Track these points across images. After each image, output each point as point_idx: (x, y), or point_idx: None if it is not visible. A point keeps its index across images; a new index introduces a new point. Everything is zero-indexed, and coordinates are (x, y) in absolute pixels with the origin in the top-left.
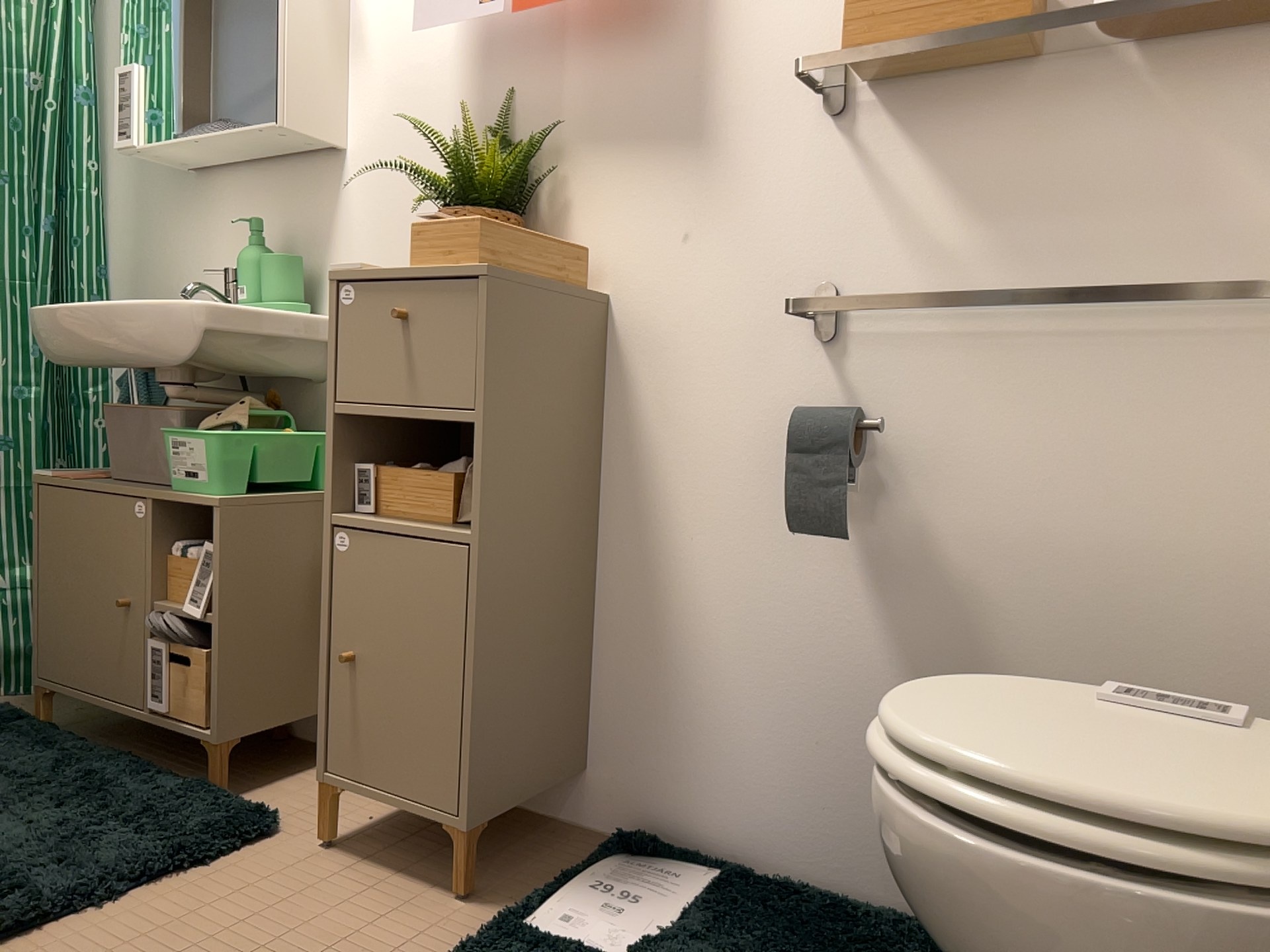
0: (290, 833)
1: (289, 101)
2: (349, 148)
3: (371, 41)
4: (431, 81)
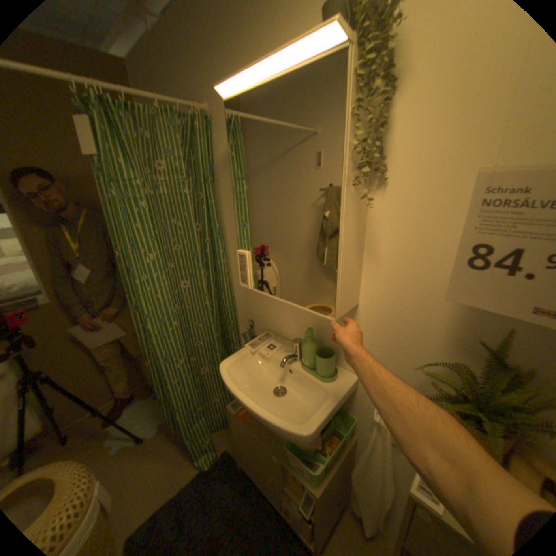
0: None
1: (339, 303)
2: (360, 302)
3: (380, 253)
4: (430, 292)
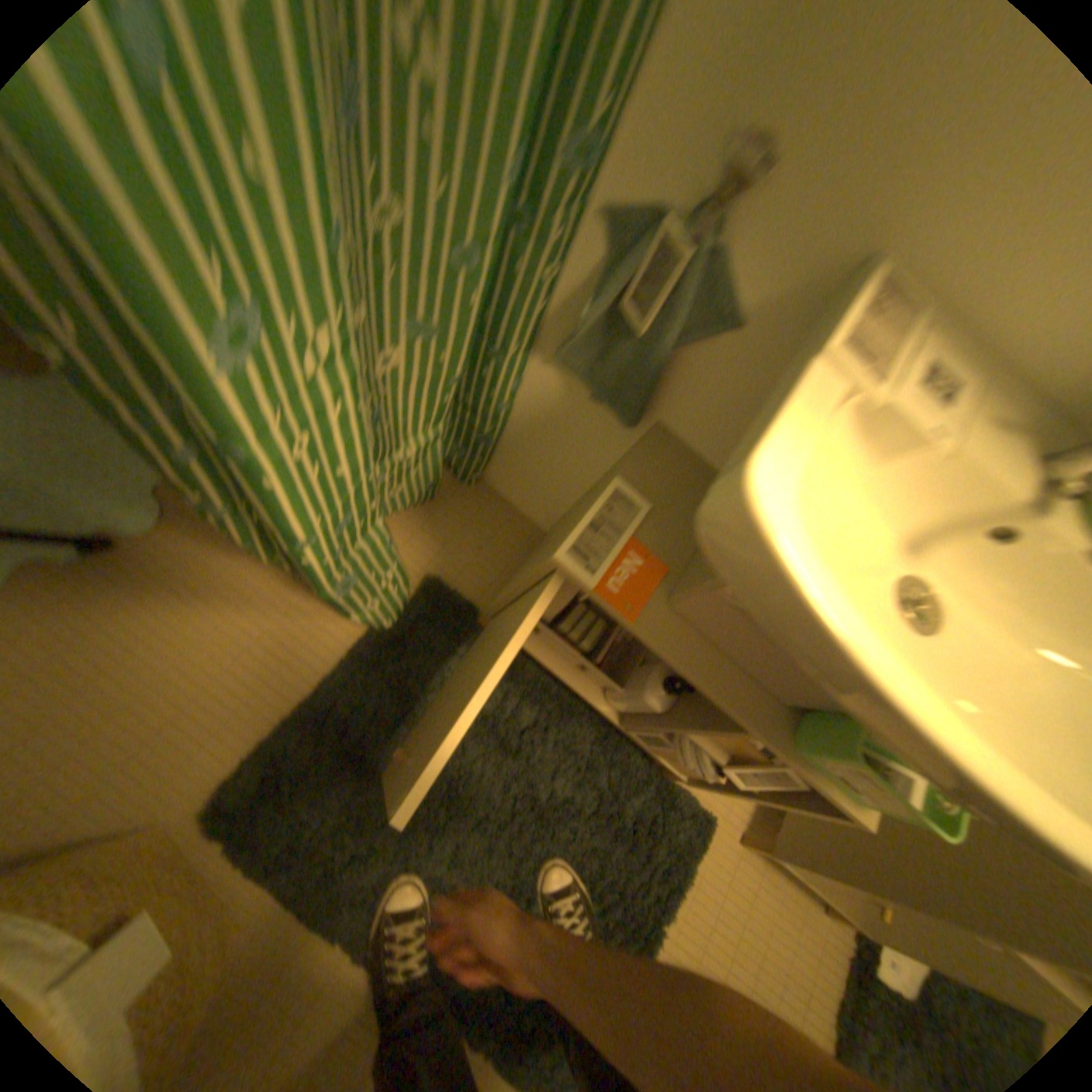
0: (723, 826)
1: None
2: None
3: None
4: None
